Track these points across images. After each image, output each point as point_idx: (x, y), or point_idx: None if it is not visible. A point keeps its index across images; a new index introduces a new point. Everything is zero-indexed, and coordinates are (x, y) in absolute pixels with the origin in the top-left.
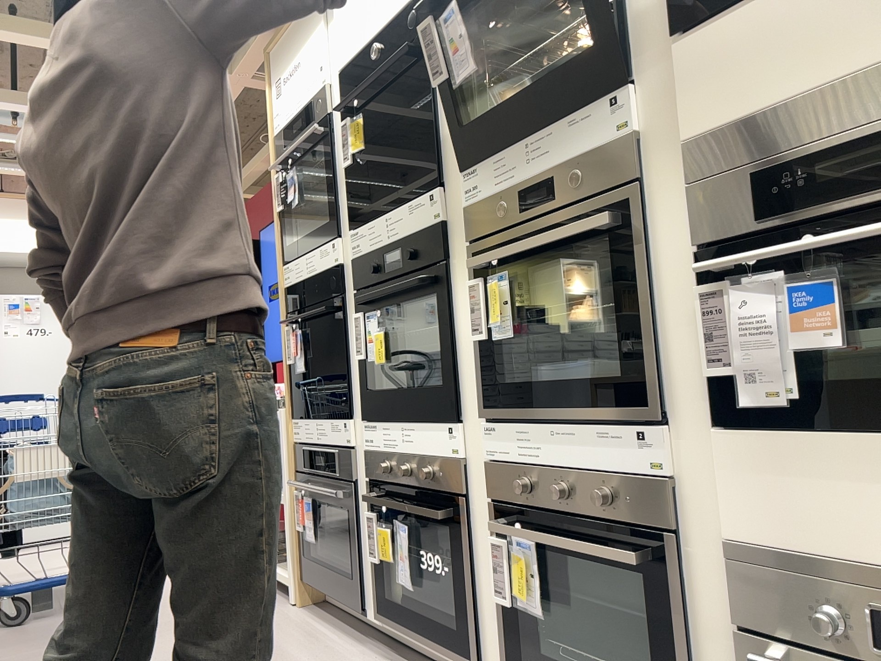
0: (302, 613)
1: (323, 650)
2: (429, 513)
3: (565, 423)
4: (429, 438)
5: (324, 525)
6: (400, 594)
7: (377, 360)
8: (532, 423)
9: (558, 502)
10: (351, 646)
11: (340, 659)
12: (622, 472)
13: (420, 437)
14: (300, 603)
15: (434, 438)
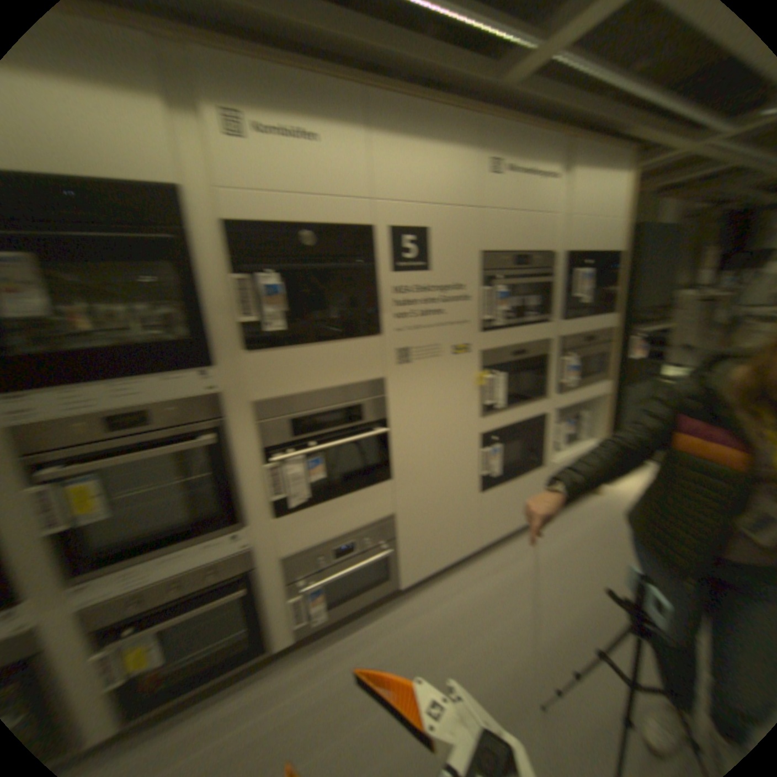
0: None
1: None
2: None
3: (163, 557)
4: None
5: None
6: None
7: None
8: (128, 569)
9: (168, 602)
10: None
11: None
12: (214, 562)
13: None
14: None
15: None
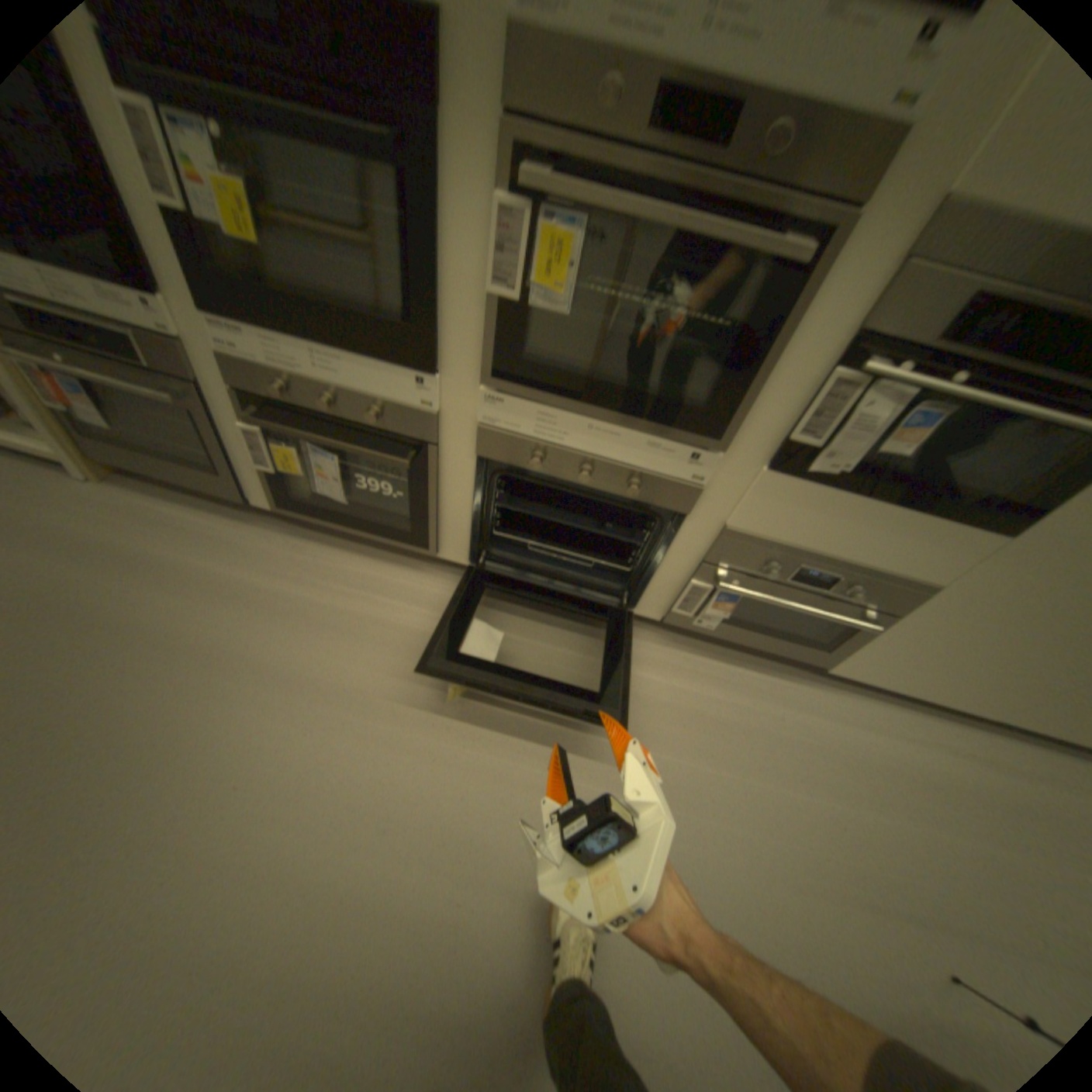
0: (113, 491)
1: (210, 543)
2: (389, 459)
3: (609, 421)
4: (375, 374)
5: (104, 398)
6: (301, 488)
7: (232, 226)
8: (564, 409)
9: (583, 482)
10: (237, 527)
11: (243, 548)
12: (659, 472)
13: (354, 369)
14: (94, 477)
15: (386, 378)
